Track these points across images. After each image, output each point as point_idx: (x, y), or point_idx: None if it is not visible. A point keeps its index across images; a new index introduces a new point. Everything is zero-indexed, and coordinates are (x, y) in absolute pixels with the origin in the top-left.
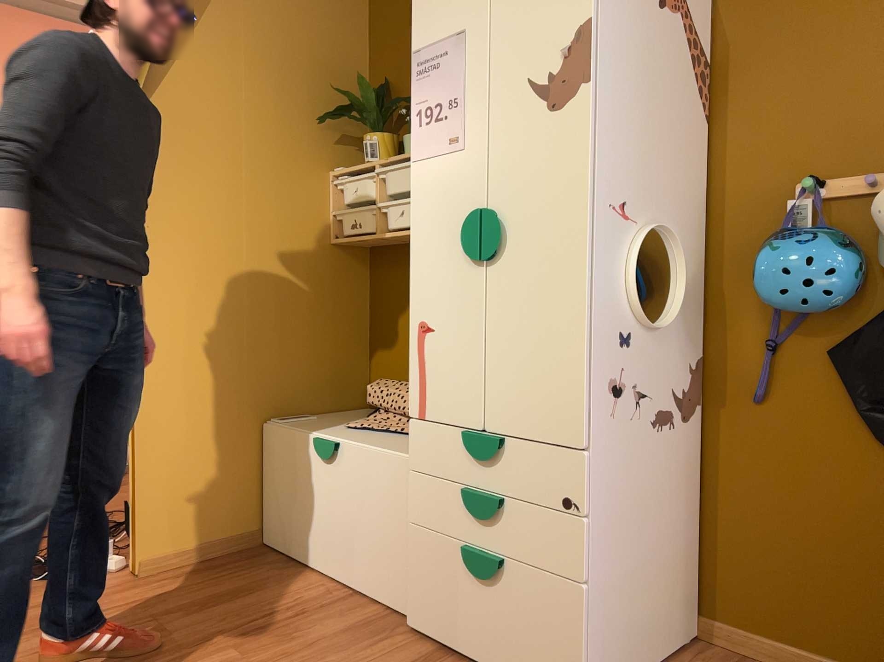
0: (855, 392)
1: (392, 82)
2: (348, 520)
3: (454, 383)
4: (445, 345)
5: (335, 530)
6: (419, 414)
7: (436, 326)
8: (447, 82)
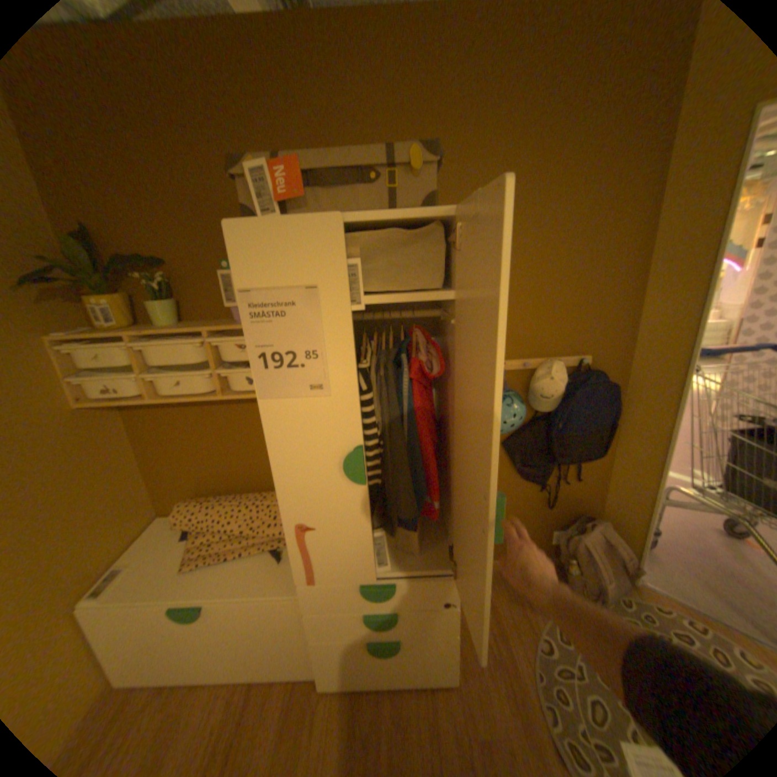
0: (515, 461)
1: (92, 229)
2: (228, 648)
3: (342, 560)
4: (330, 538)
5: (214, 657)
6: (307, 583)
7: (316, 526)
8: (298, 332)
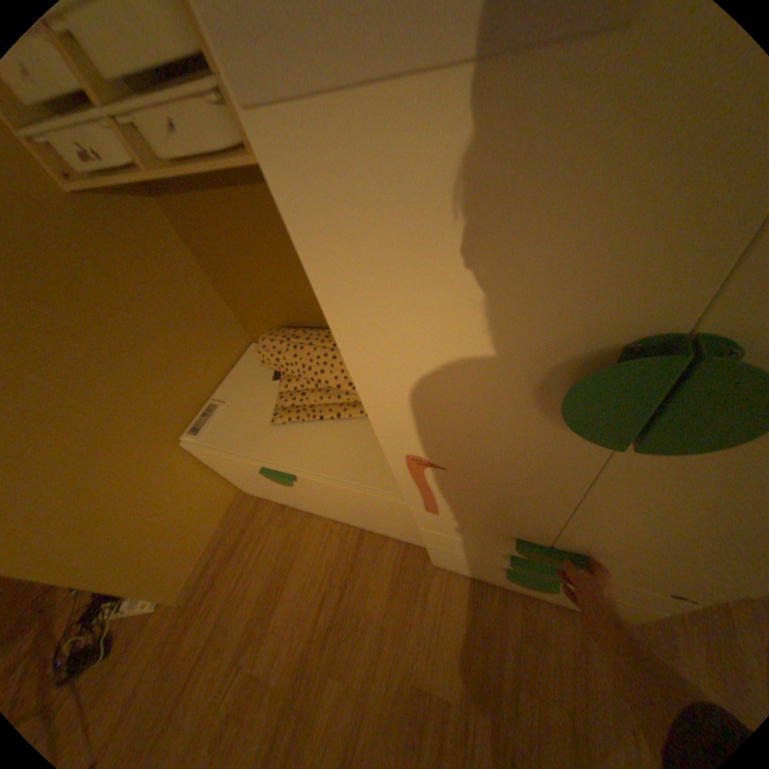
0: None
1: None
2: (335, 506)
3: (494, 511)
4: (476, 485)
5: (323, 506)
6: (427, 509)
7: (450, 465)
8: None
